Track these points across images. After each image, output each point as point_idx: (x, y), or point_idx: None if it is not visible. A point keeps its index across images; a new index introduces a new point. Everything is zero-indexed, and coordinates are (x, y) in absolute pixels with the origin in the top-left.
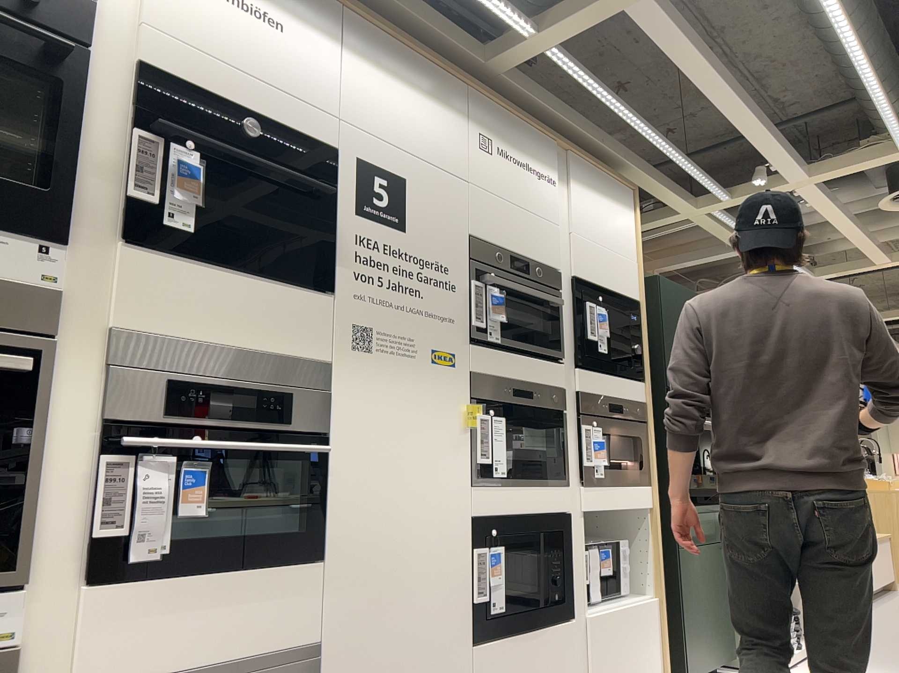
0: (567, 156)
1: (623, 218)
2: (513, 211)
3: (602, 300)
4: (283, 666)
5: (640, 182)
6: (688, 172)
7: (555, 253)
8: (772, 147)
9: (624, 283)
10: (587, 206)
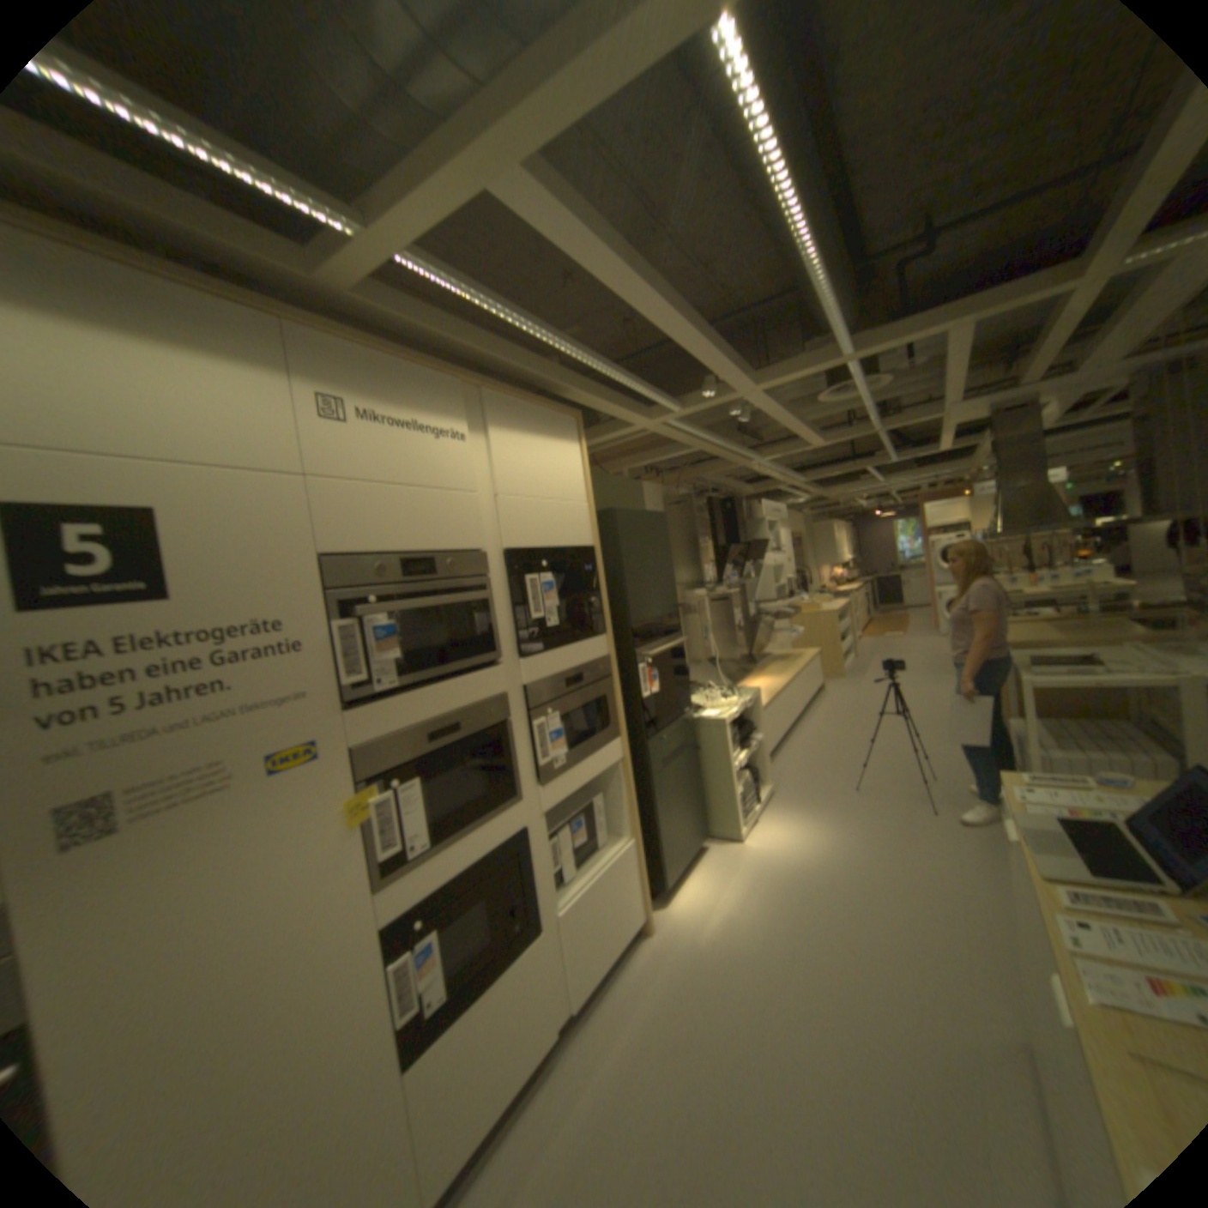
0: (482, 396)
1: (569, 455)
2: (400, 497)
3: (547, 566)
4: None
5: (588, 402)
6: (638, 388)
7: (476, 531)
8: (723, 360)
9: (575, 532)
10: (518, 455)
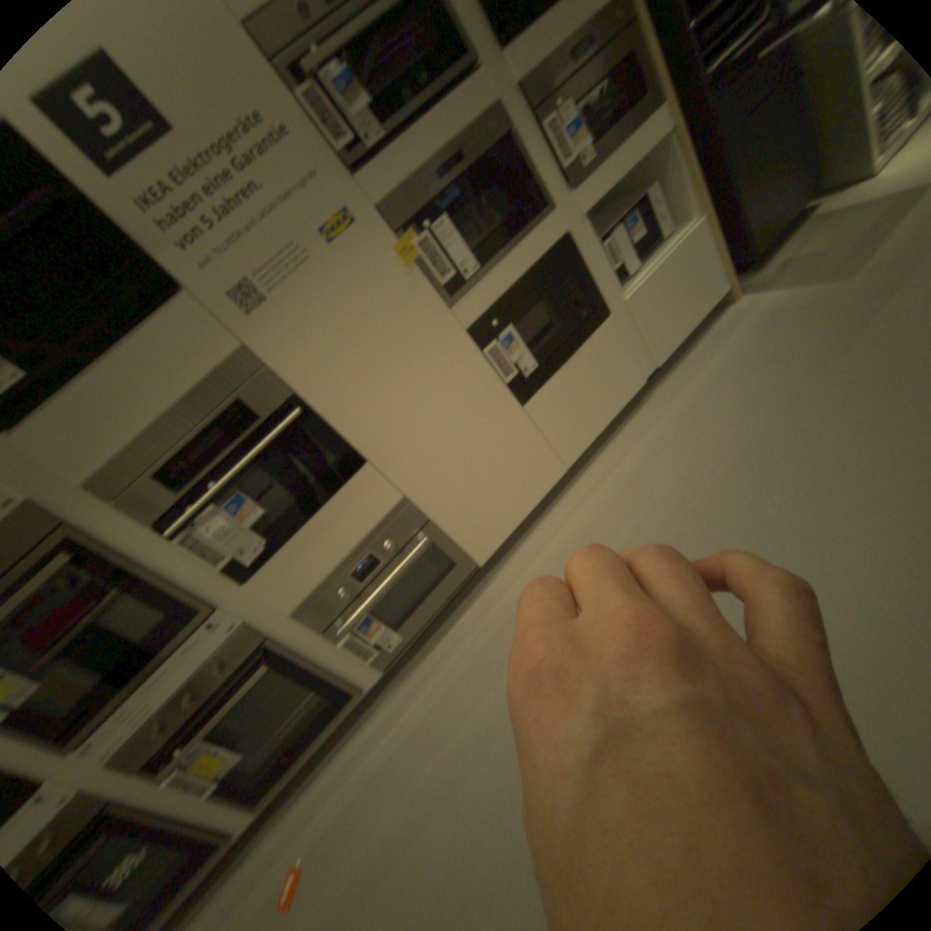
0: None
1: None
2: None
3: None
4: (392, 521)
5: None
6: None
7: None
8: None
9: None
10: None
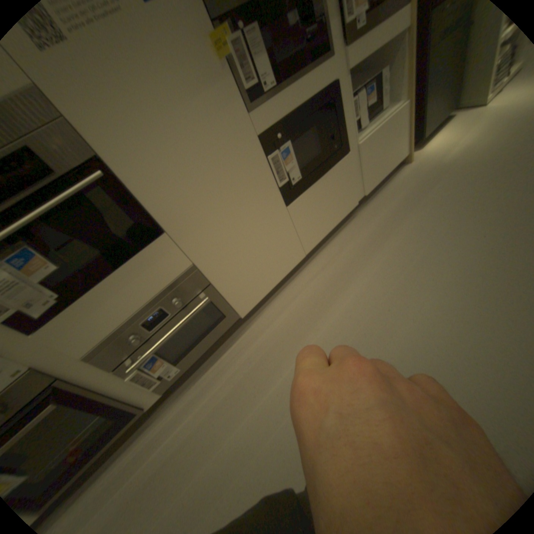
0: None
1: None
2: None
3: None
4: (179, 286)
5: None
6: None
7: None
8: None
9: None
10: None
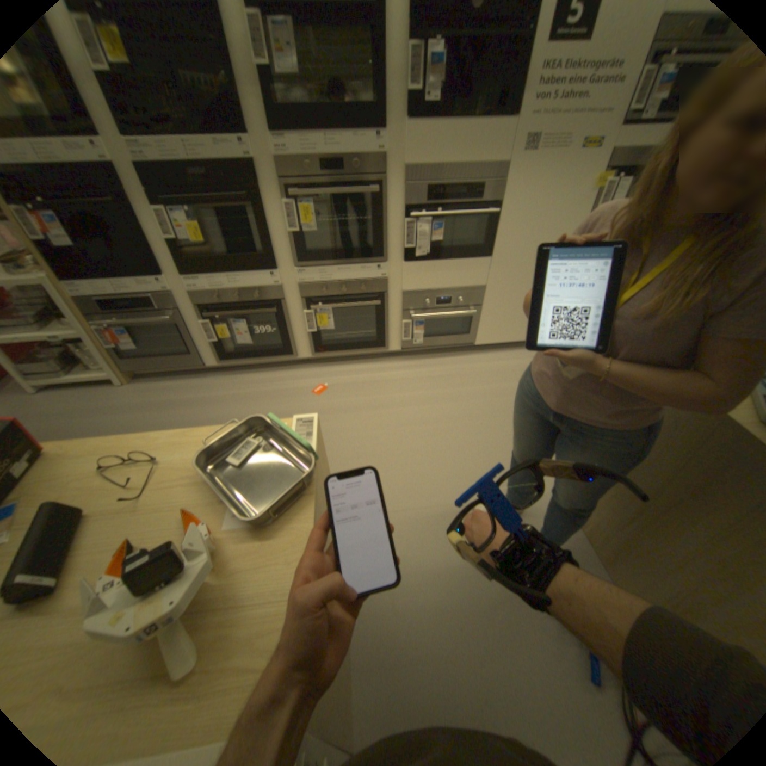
0: None
1: None
2: None
3: None
4: (469, 291)
5: None
6: None
7: None
8: None
9: None
10: None
